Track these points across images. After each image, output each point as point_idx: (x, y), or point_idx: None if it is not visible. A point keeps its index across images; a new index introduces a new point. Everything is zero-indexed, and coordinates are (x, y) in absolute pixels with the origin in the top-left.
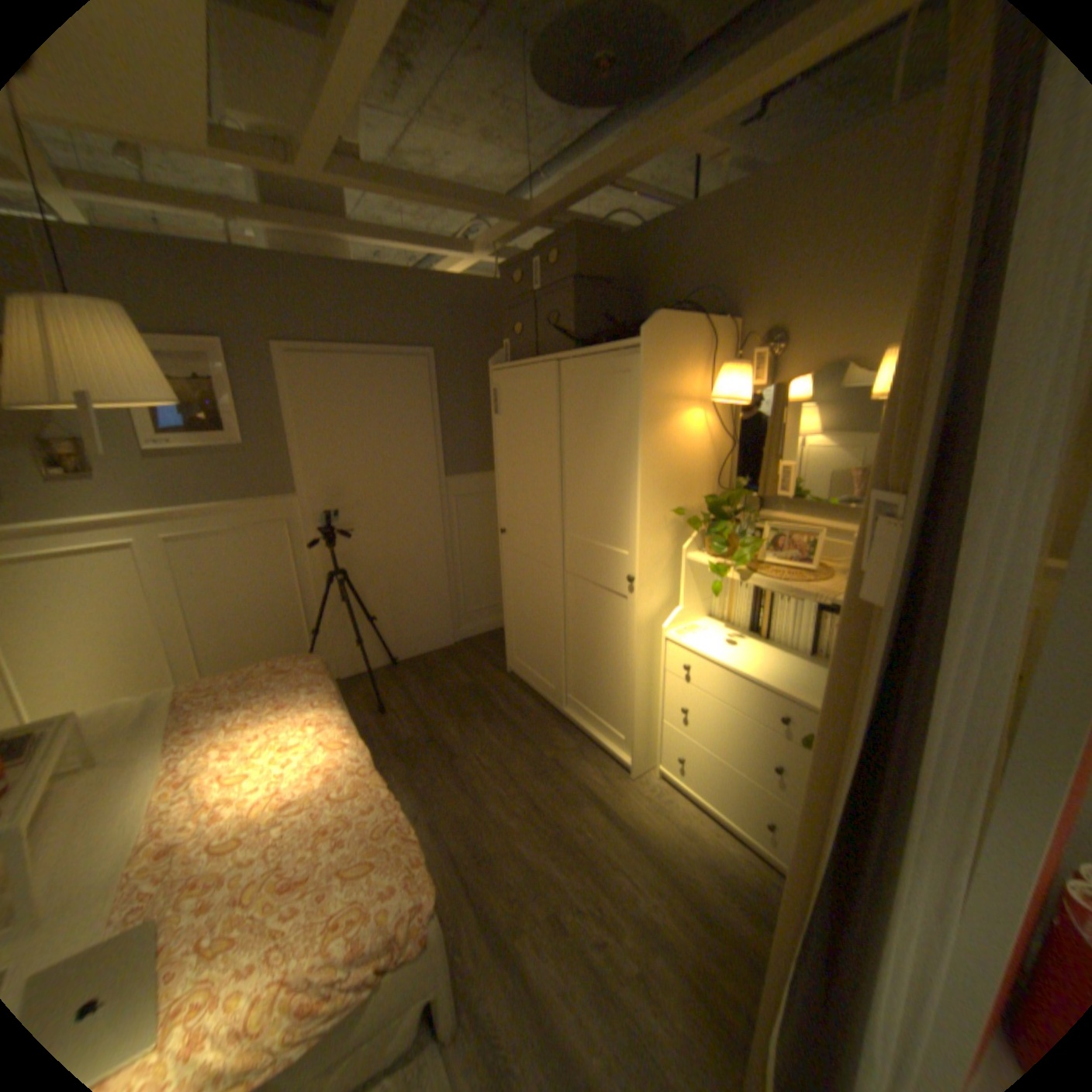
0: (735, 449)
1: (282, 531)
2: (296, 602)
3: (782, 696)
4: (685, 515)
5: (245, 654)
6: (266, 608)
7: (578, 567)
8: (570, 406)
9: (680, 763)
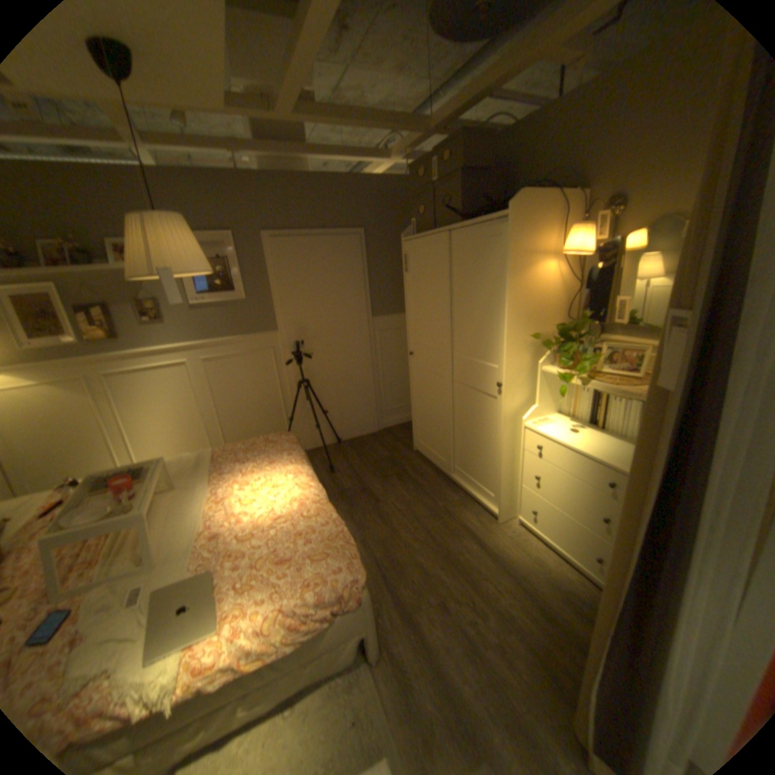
0: (582, 289)
1: (270, 355)
2: (279, 401)
3: (610, 468)
4: (542, 339)
5: (250, 432)
6: (262, 404)
7: (462, 377)
8: (458, 264)
9: (534, 514)
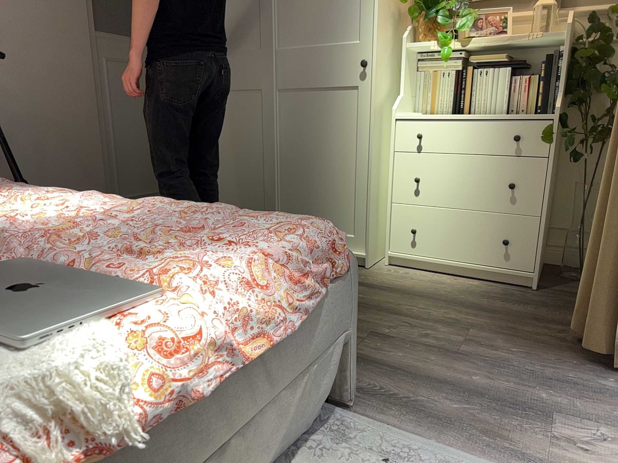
0: None
1: None
2: None
3: (511, 120)
4: (398, 12)
5: None
6: None
7: (295, 77)
8: None
9: (415, 230)
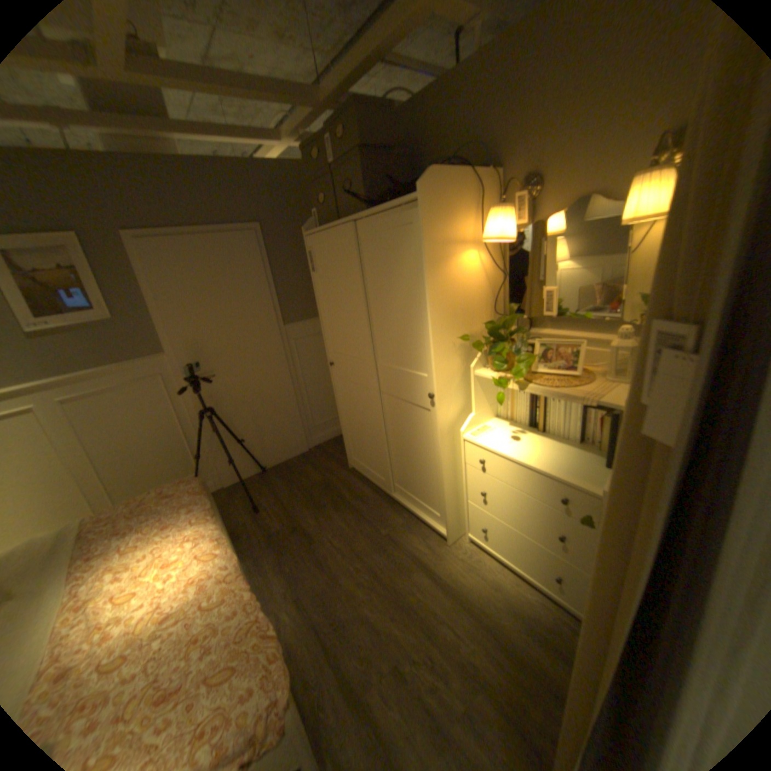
0: (506, 280)
1: (158, 382)
2: (179, 435)
3: (560, 482)
4: (470, 339)
5: (144, 480)
6: (156, 443)
7: (390, 388)
8: (368, 259)
9: (483, 532)
